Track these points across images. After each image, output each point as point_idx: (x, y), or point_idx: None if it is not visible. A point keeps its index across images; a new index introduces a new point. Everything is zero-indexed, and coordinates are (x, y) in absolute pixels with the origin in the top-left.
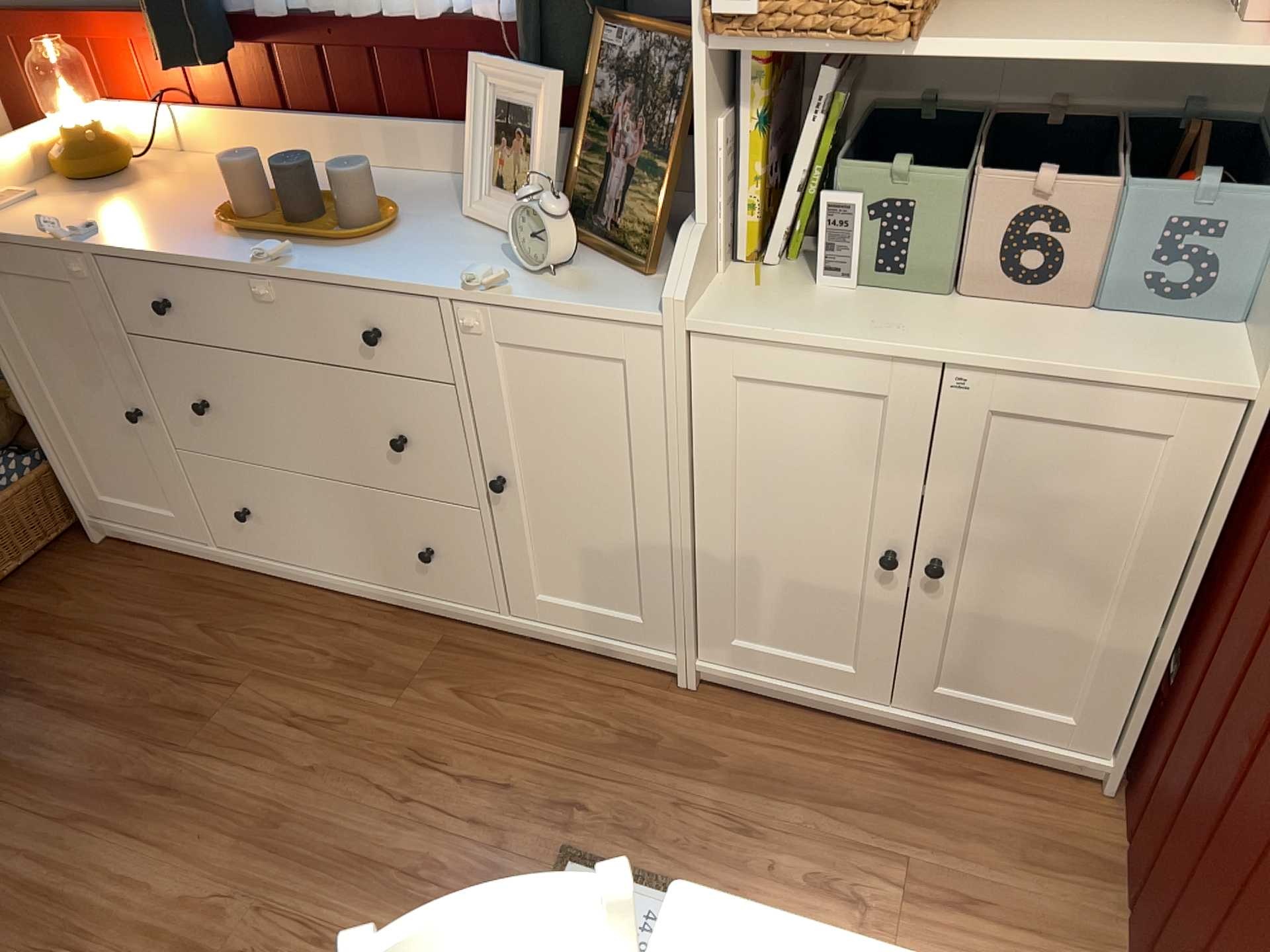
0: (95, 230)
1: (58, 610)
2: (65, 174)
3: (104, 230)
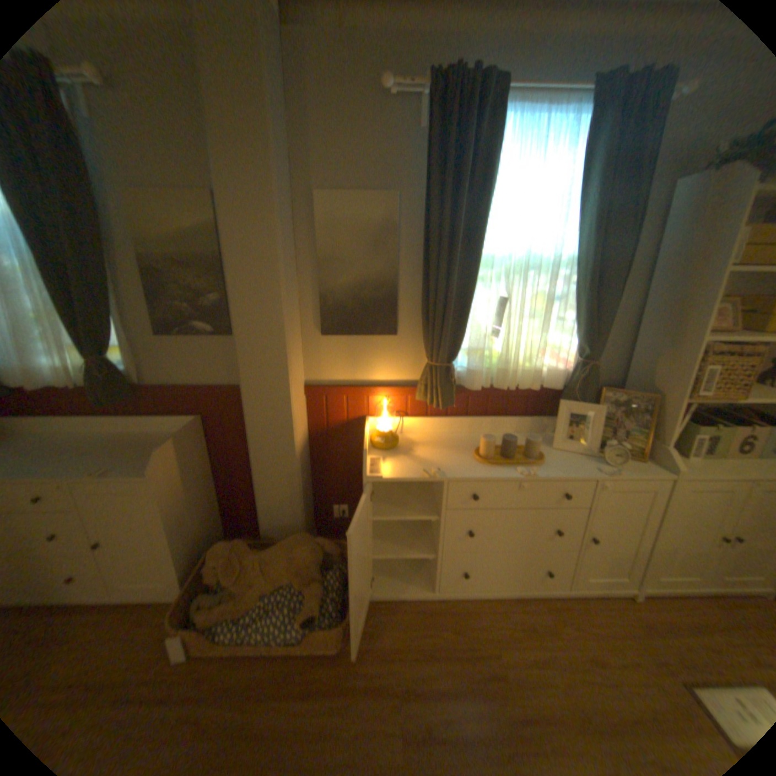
0: (435, 470)
1: (379, 651)
2: (379, 446)
3: (439, 469)
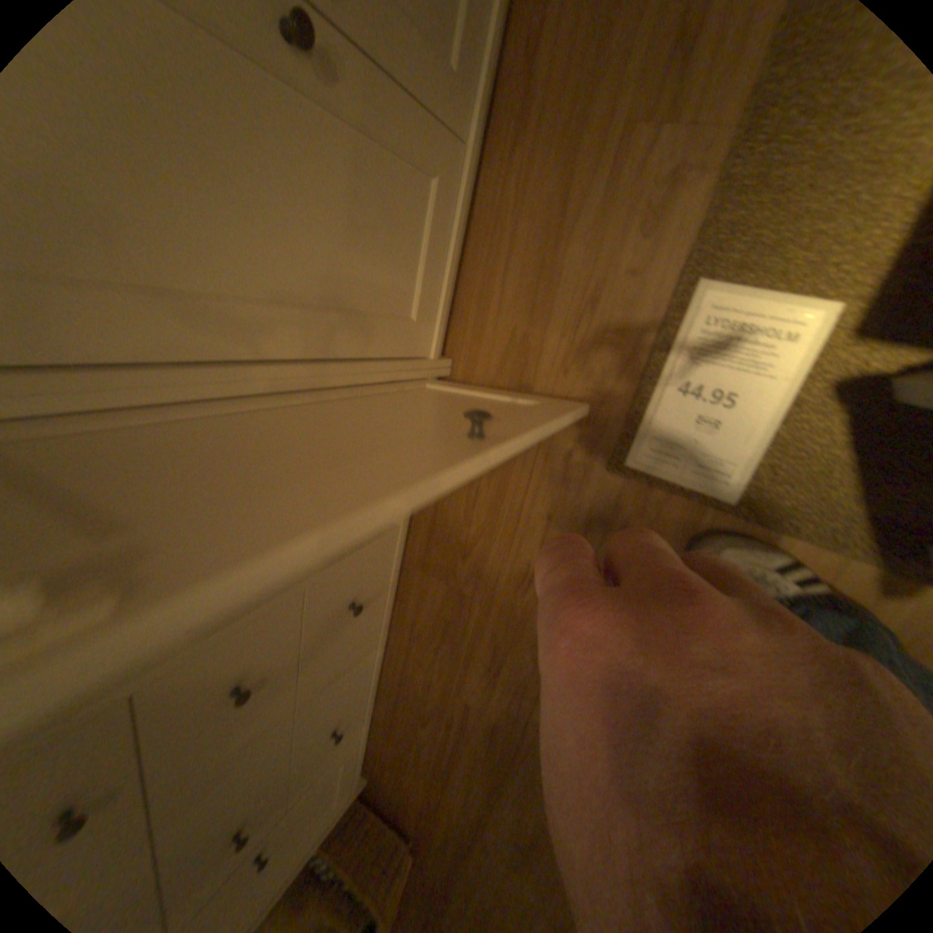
0: None
1: (413, 808)
2: None
3: None
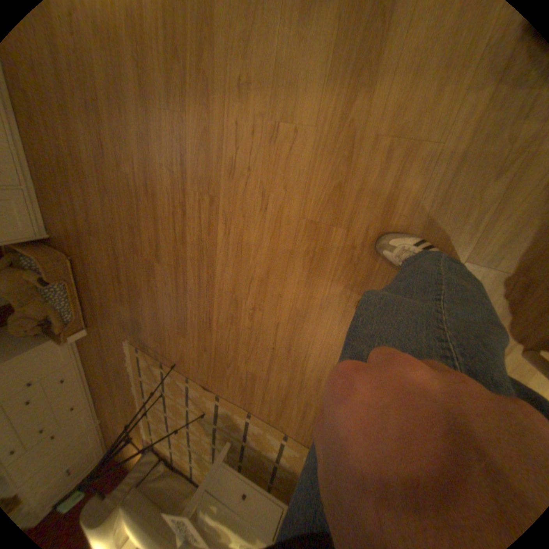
0: None
1: (59, 234)
2: None
3: None
